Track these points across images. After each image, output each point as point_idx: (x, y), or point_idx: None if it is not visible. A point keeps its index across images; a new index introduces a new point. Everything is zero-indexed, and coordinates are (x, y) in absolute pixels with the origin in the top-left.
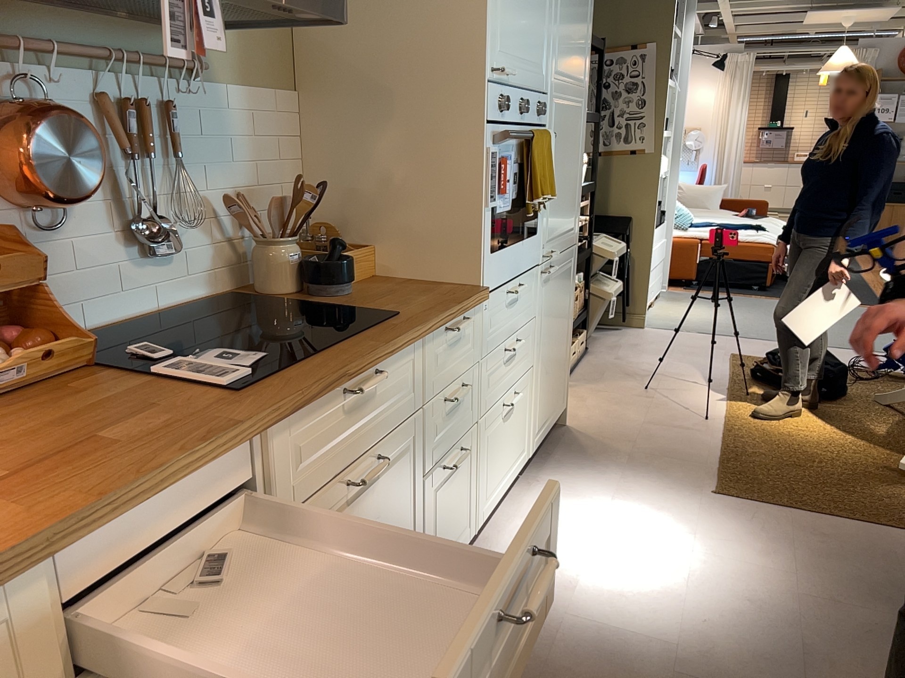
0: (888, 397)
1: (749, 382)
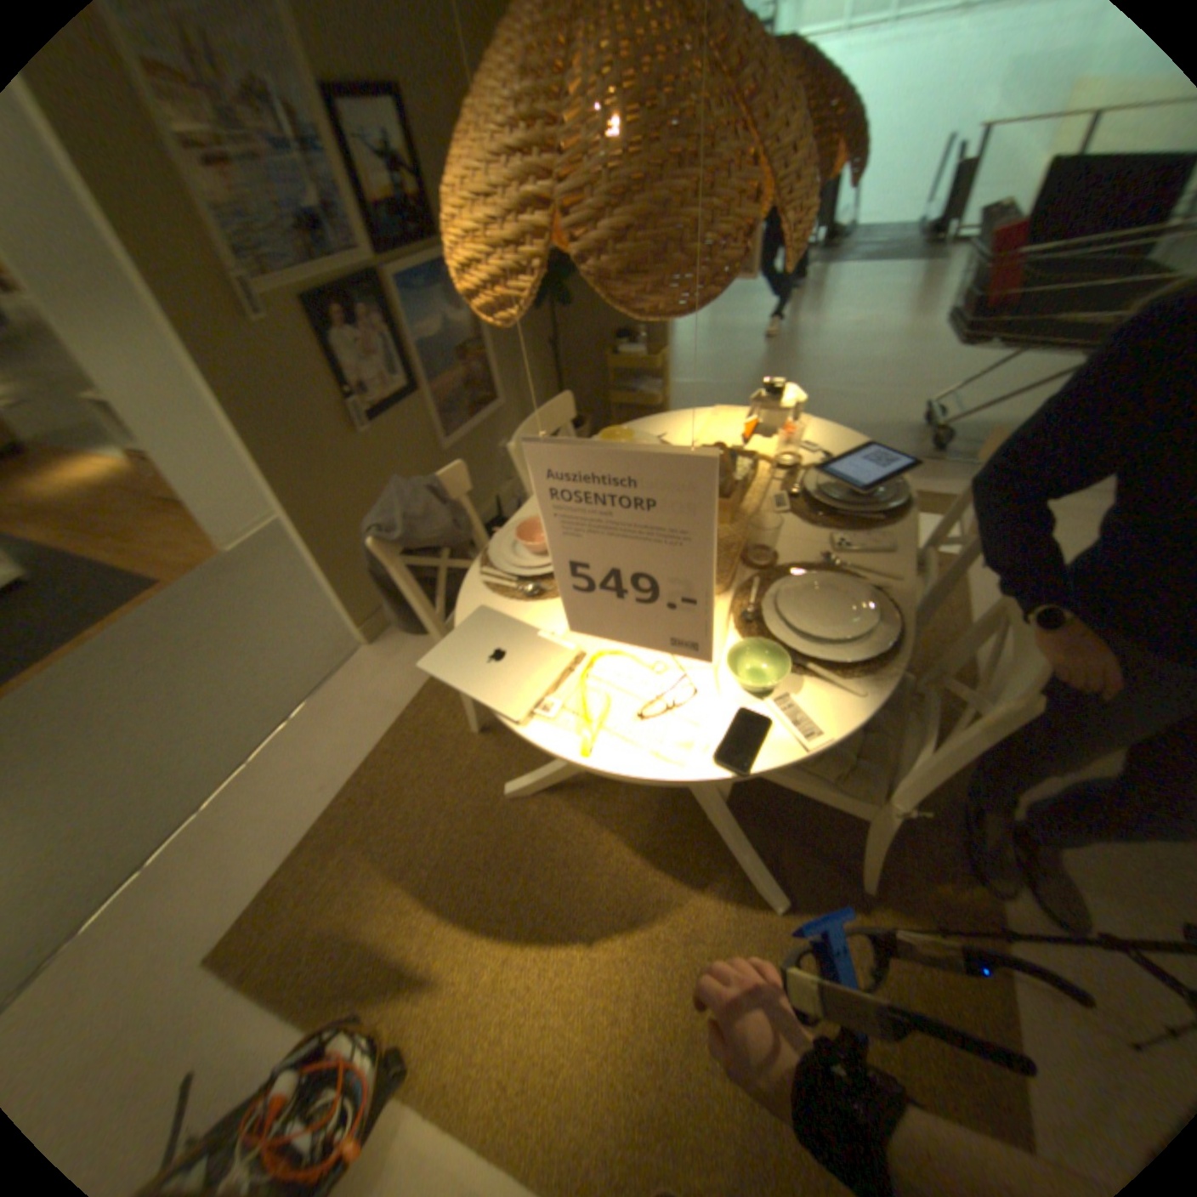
0: (542, 784)
1: (377, 998)
